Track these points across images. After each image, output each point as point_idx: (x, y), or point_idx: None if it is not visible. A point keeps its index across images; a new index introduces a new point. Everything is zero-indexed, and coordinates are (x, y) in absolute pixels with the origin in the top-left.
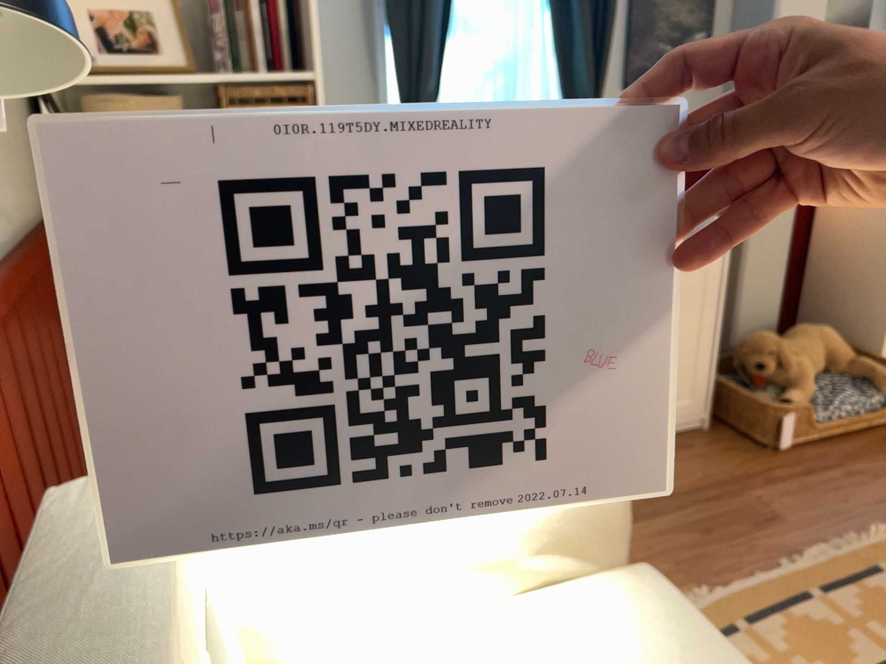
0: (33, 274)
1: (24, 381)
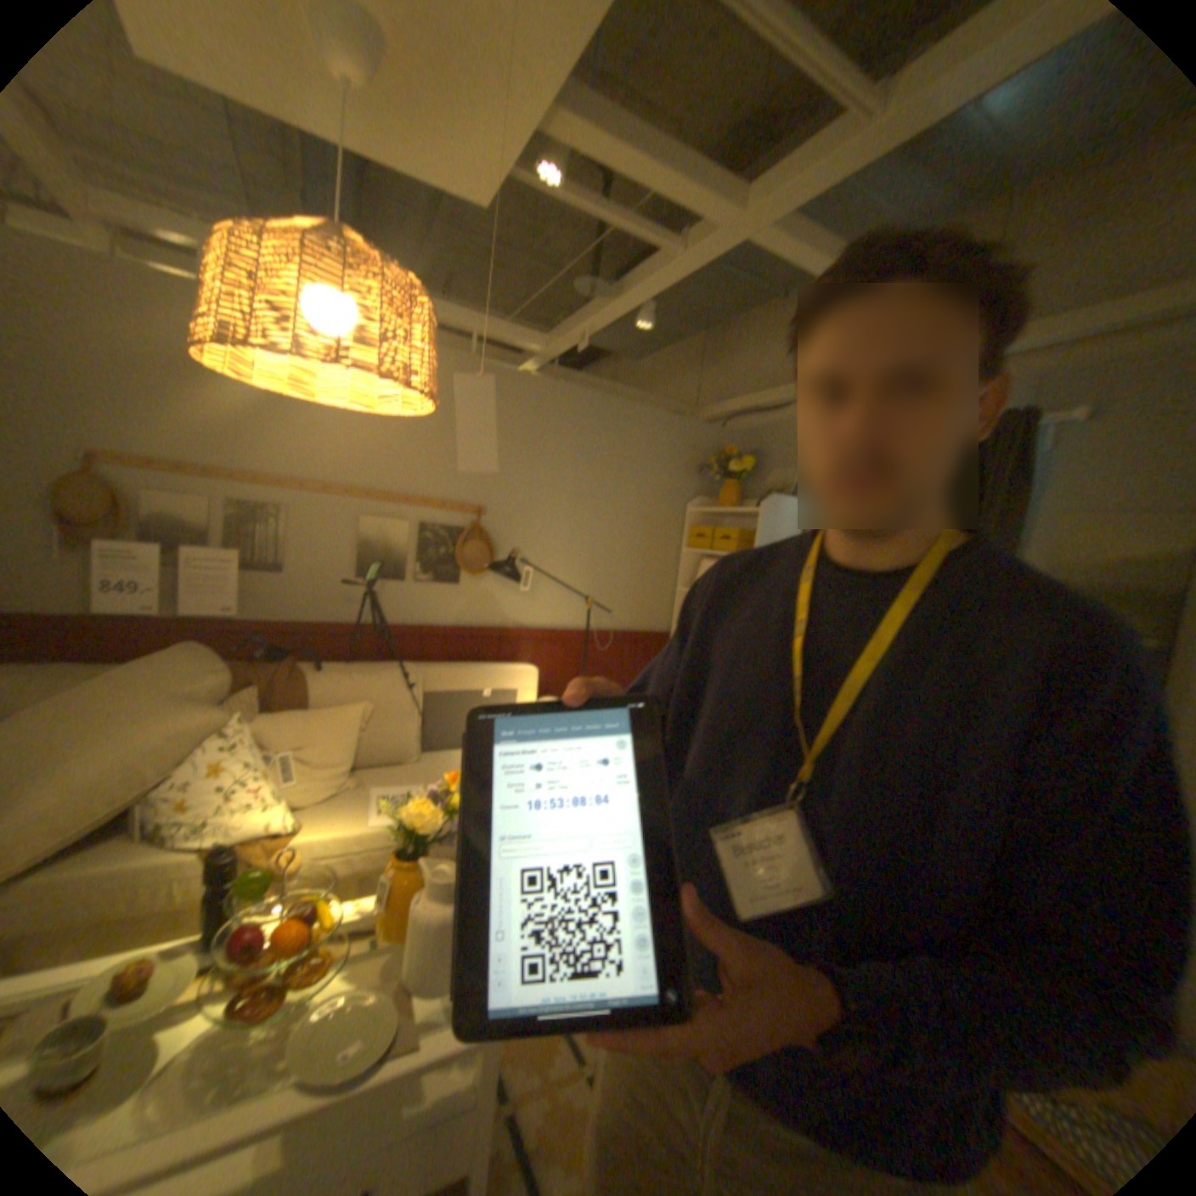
0: (626, 643)
1: (591, 664)
